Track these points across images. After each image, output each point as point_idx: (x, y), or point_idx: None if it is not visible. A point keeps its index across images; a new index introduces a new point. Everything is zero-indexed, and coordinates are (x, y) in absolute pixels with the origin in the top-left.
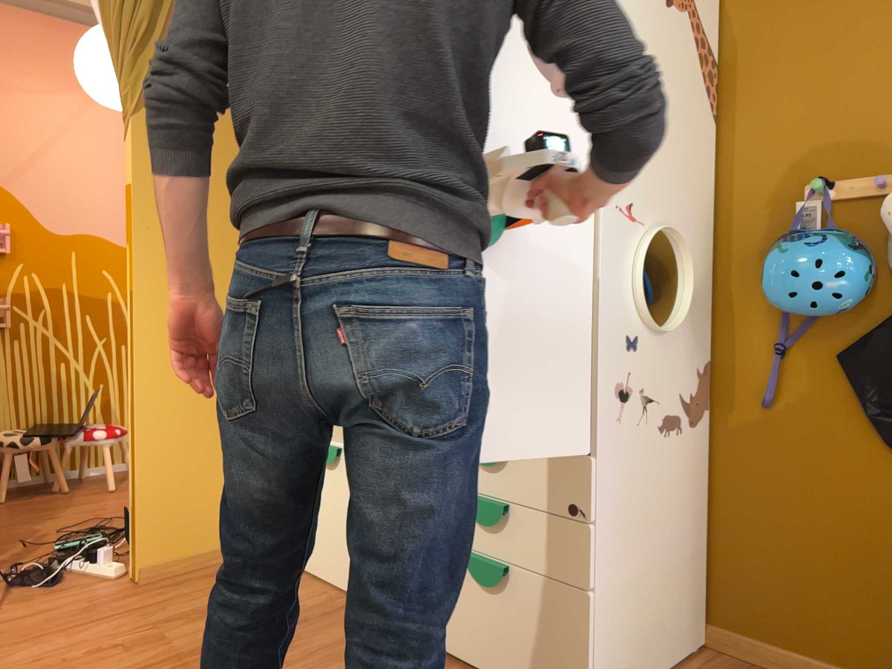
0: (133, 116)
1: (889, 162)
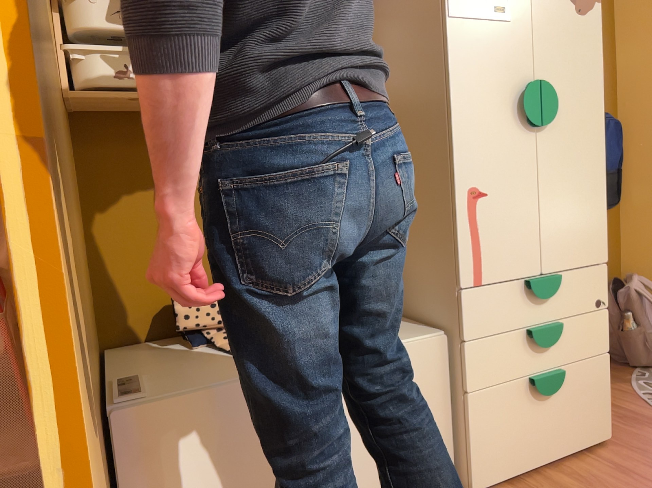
0: None
1: None
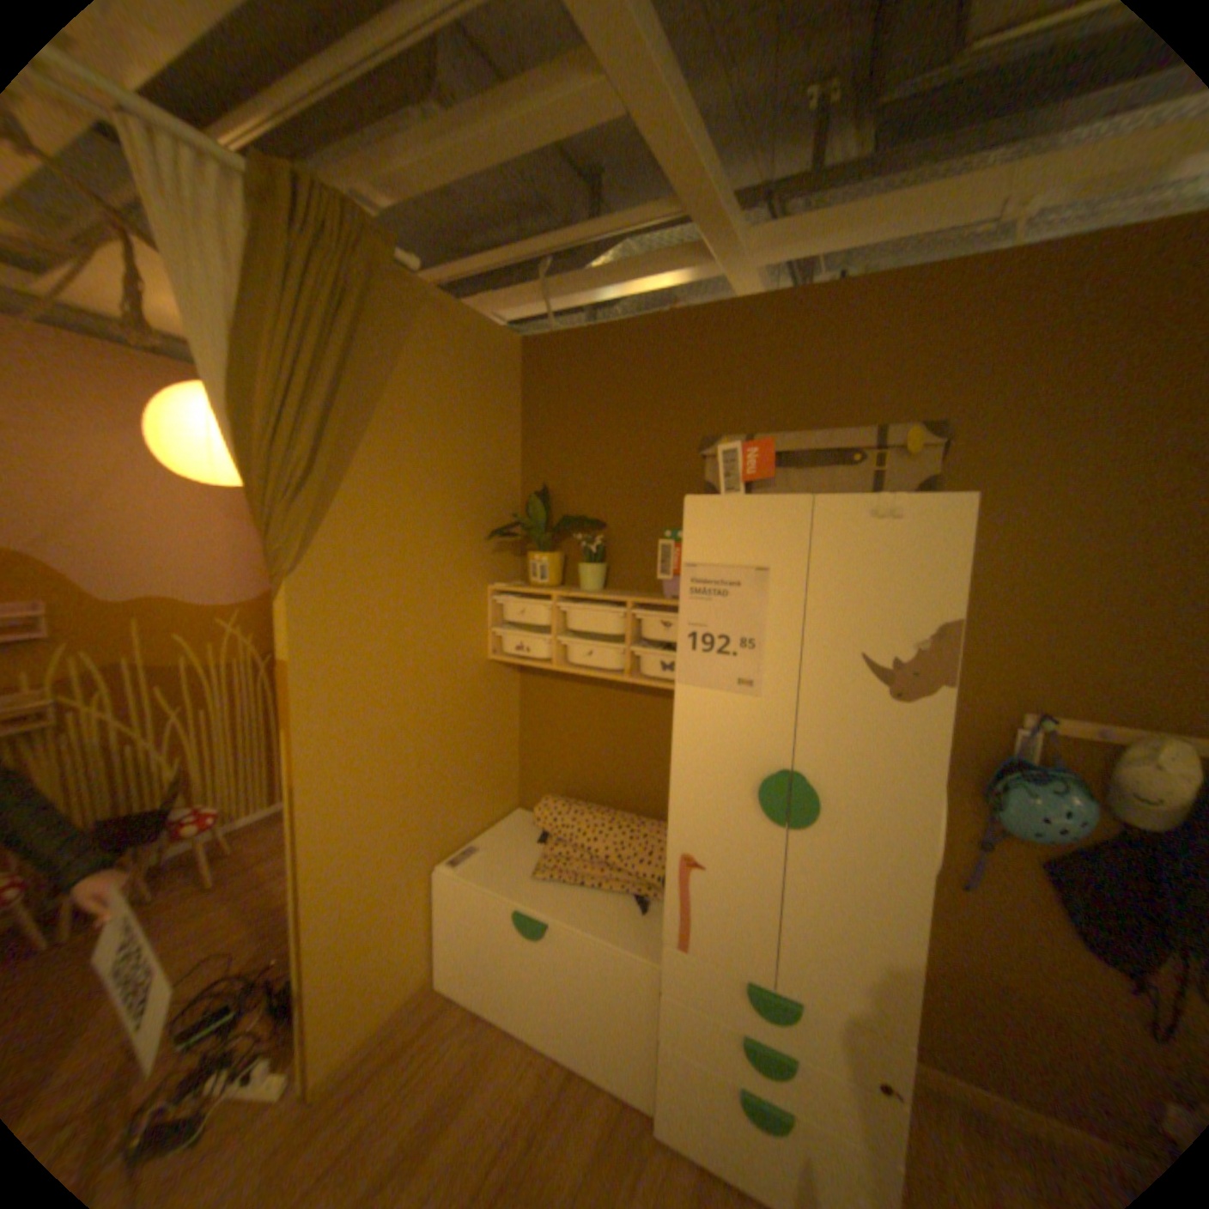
0: (284, 577)
1: (1111, 713)
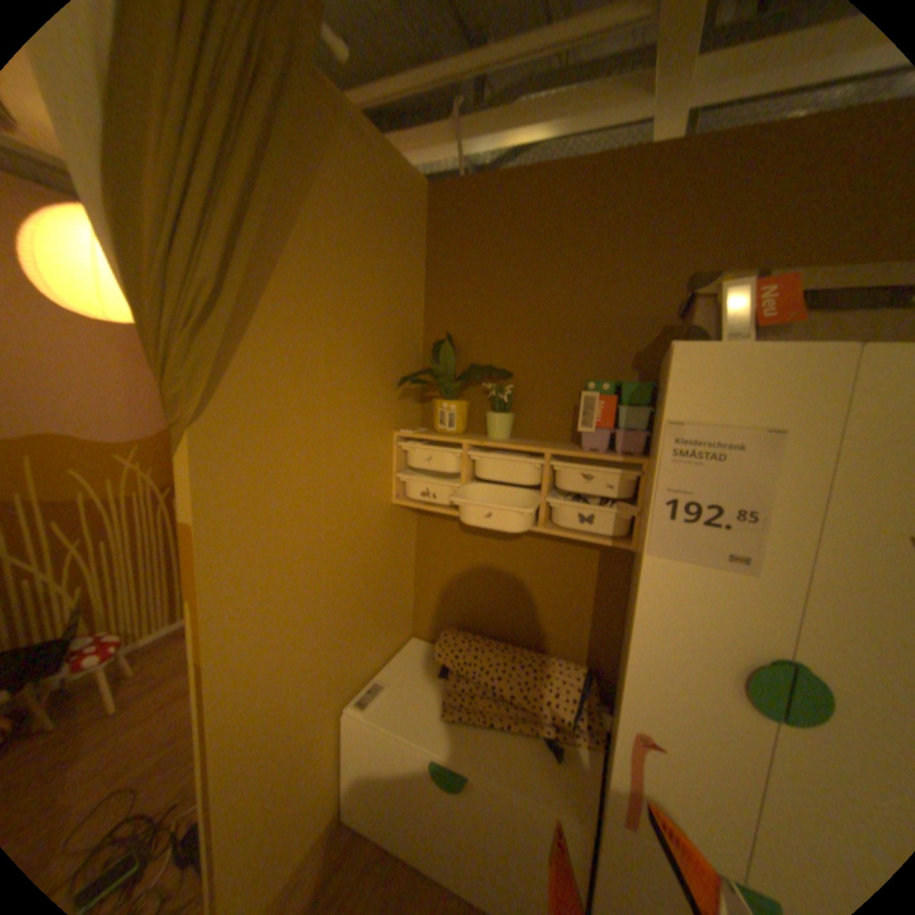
0: (189, 425)
1: None
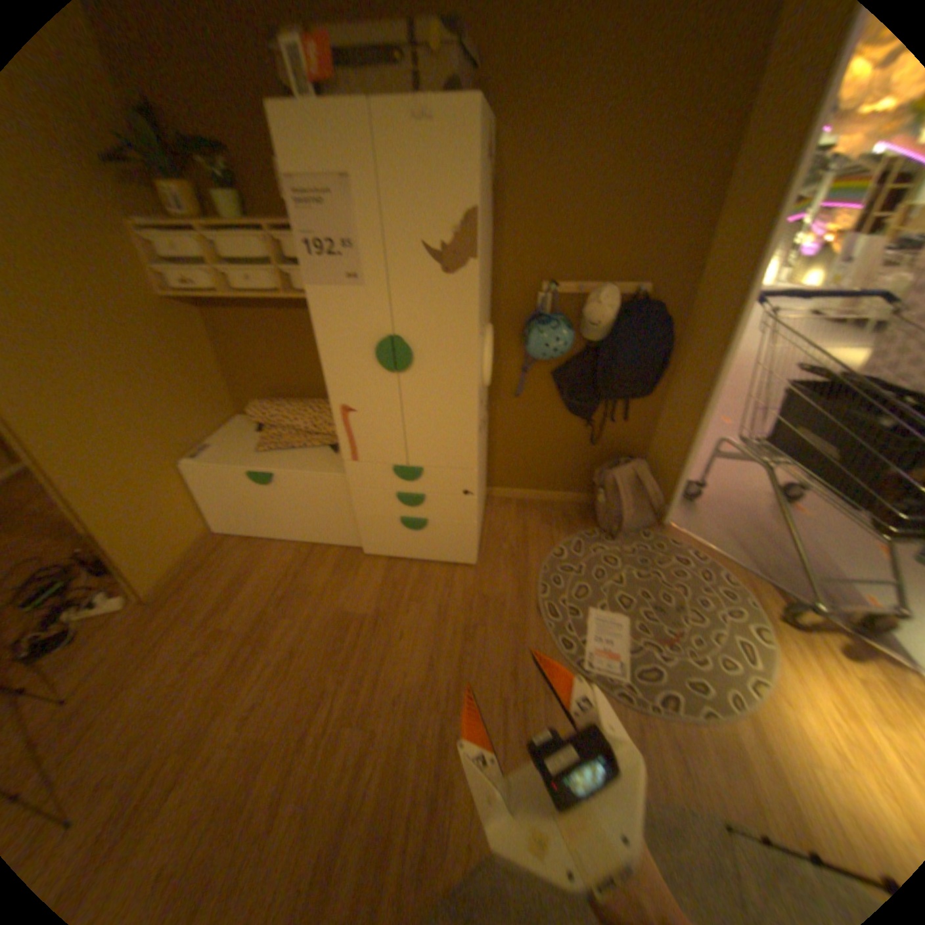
0: None
1: (583, 275)
